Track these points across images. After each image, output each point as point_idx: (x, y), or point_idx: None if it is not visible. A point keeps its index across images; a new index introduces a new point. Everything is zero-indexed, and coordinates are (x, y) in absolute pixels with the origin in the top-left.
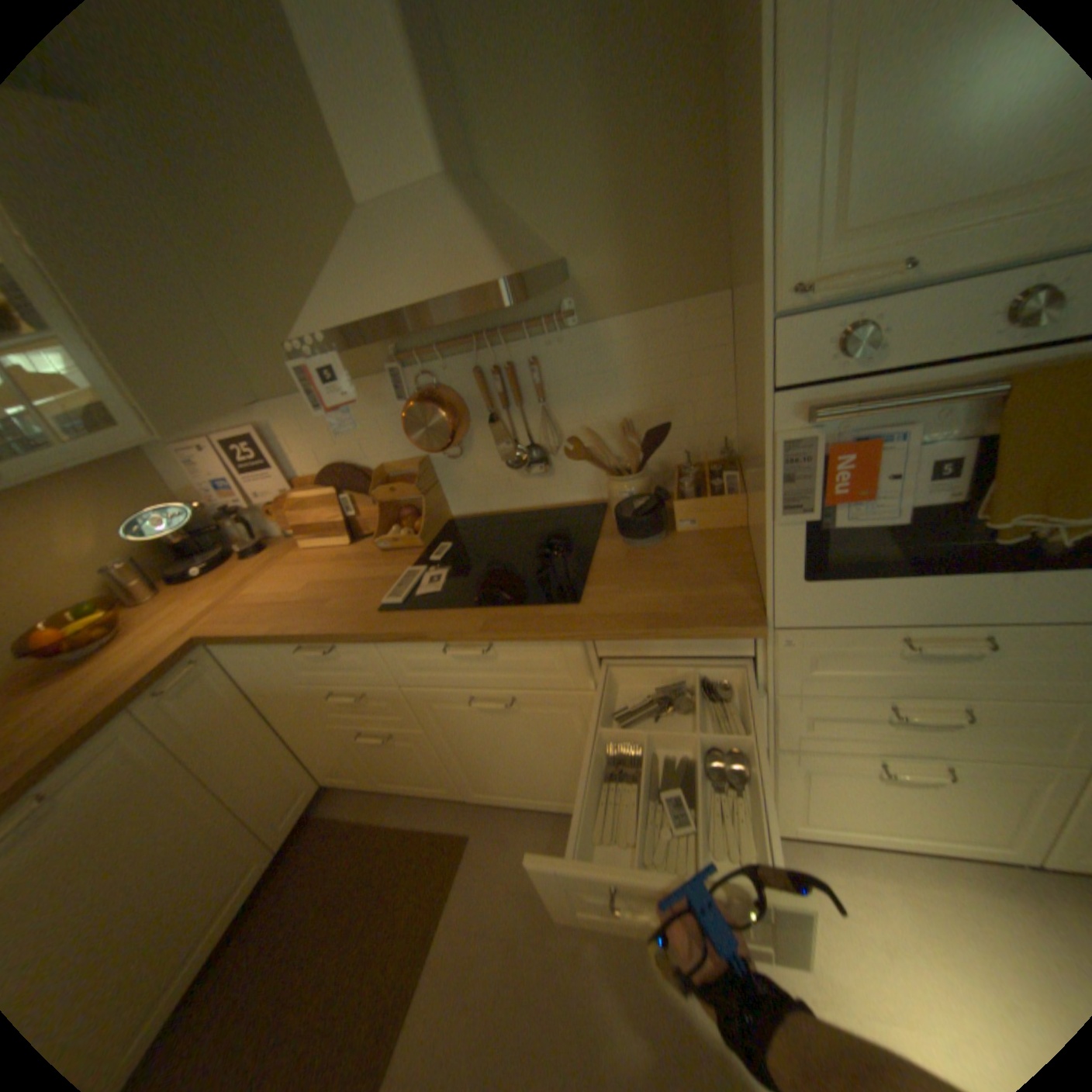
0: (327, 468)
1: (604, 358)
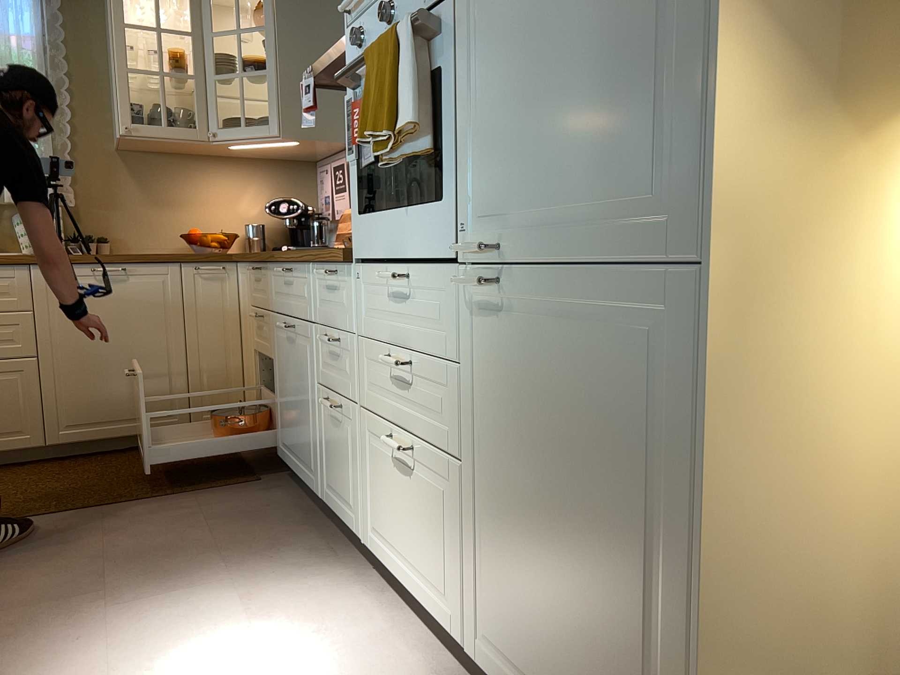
0: None
1: None
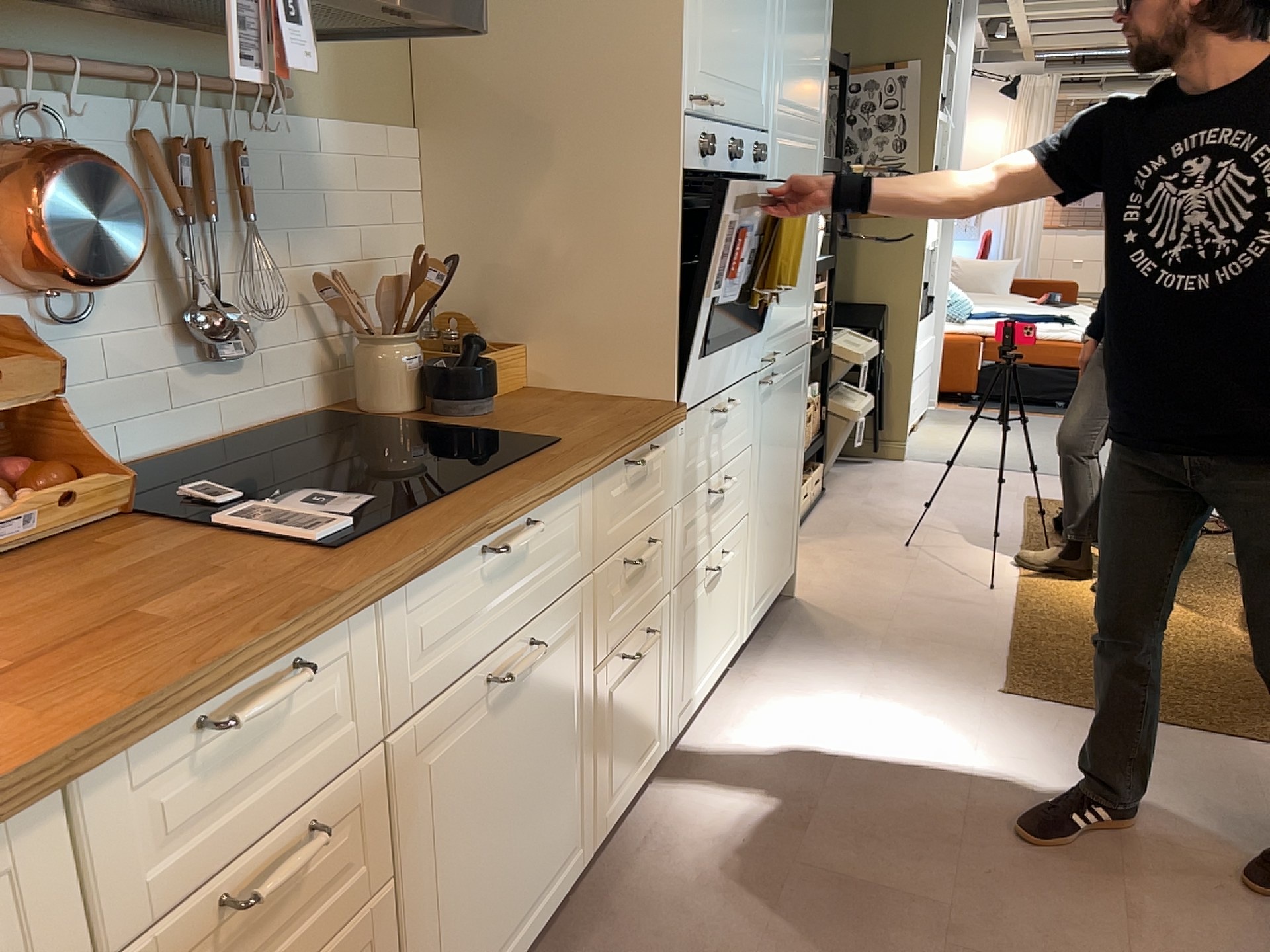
0: None
1: (318, 175)
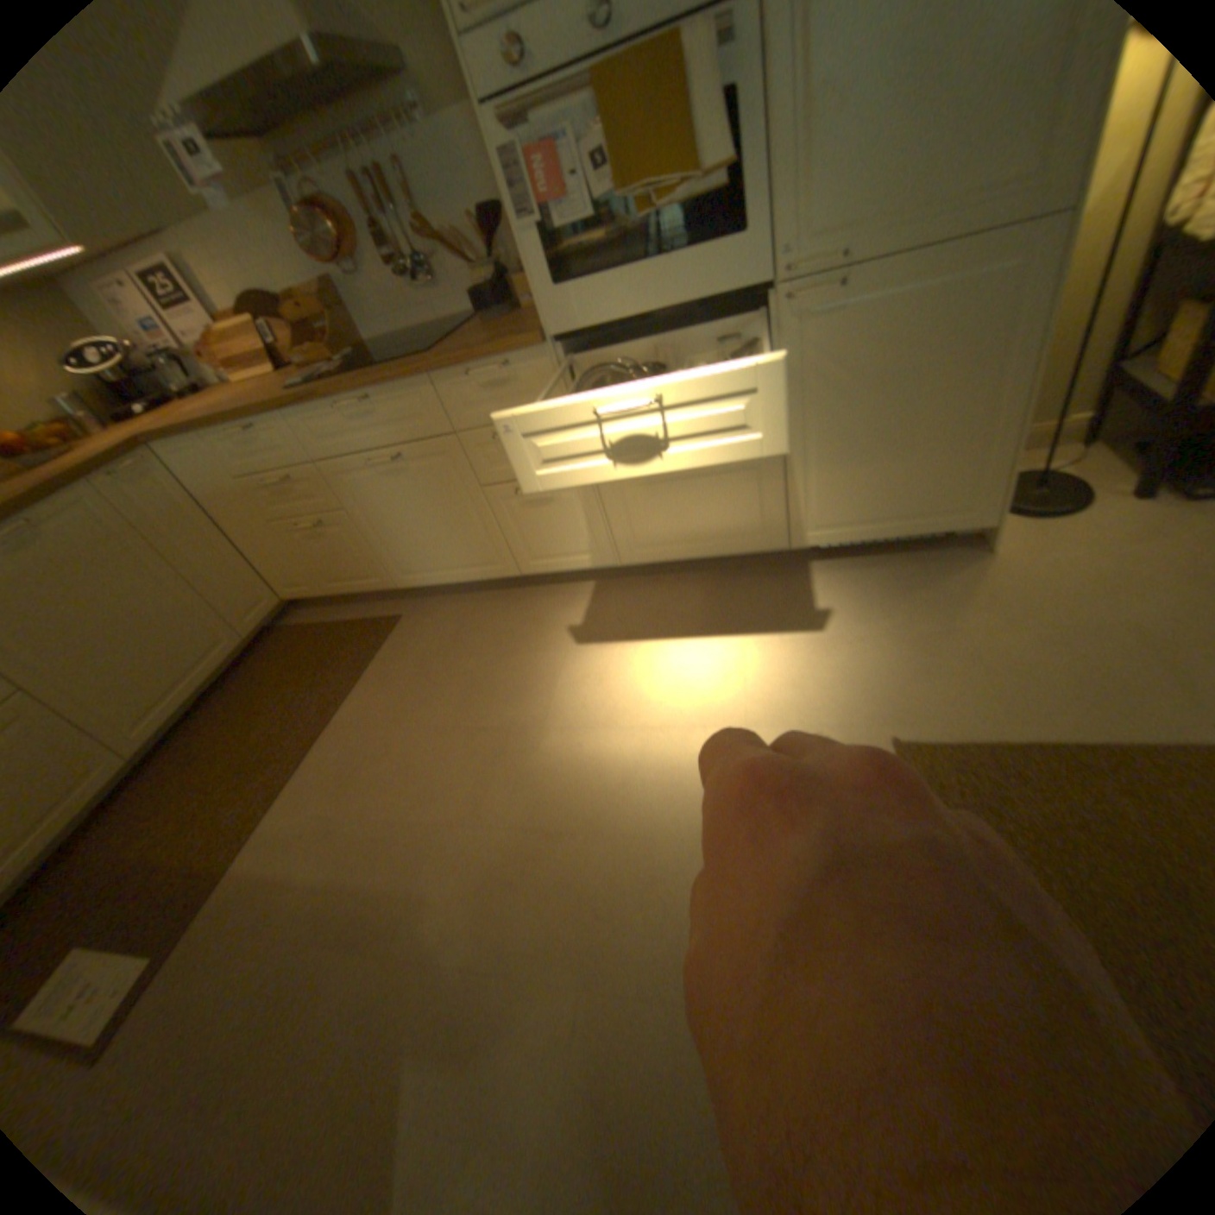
0: (240, 296)
1: (451, 152)
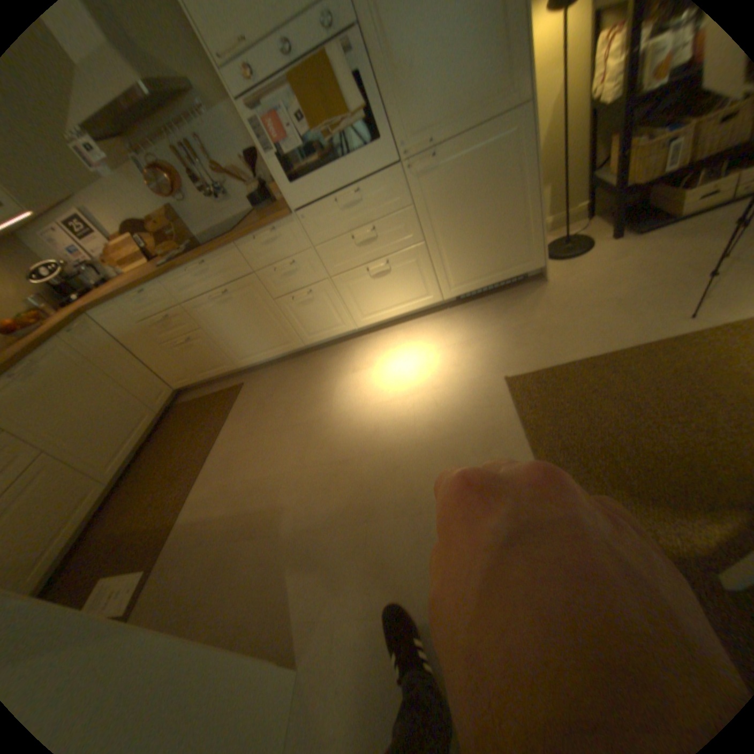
0: (122, 224)
1: (225, 125)
